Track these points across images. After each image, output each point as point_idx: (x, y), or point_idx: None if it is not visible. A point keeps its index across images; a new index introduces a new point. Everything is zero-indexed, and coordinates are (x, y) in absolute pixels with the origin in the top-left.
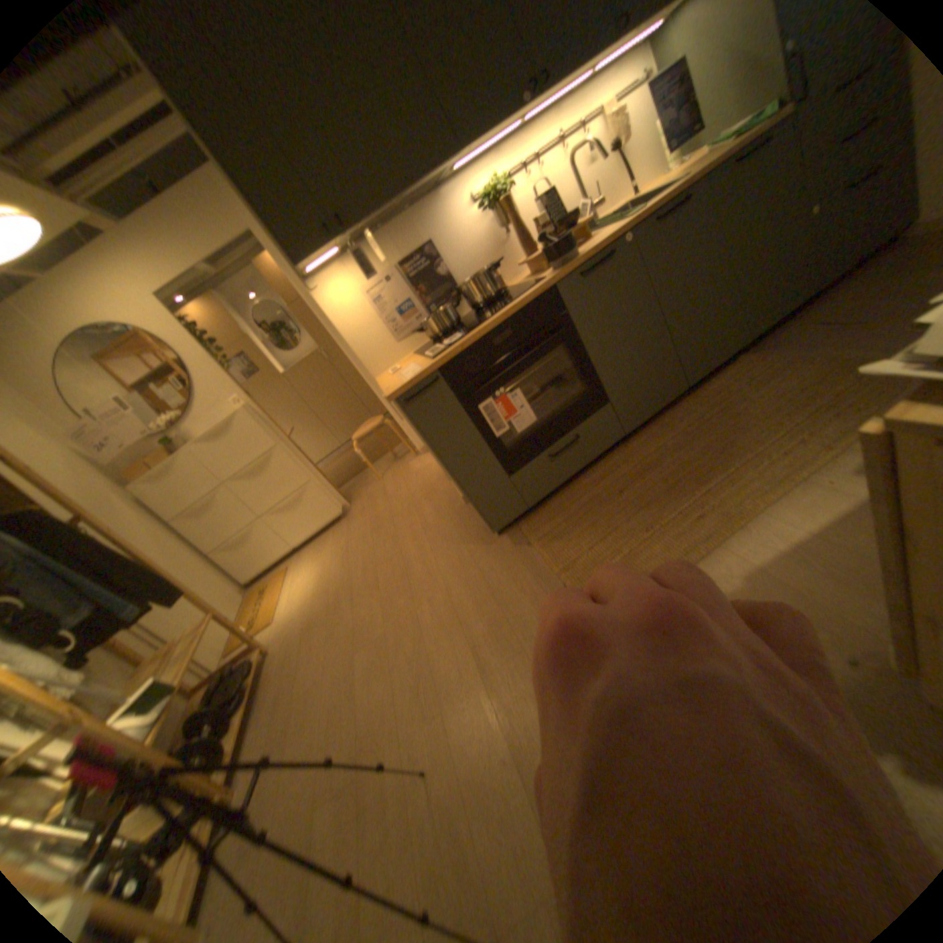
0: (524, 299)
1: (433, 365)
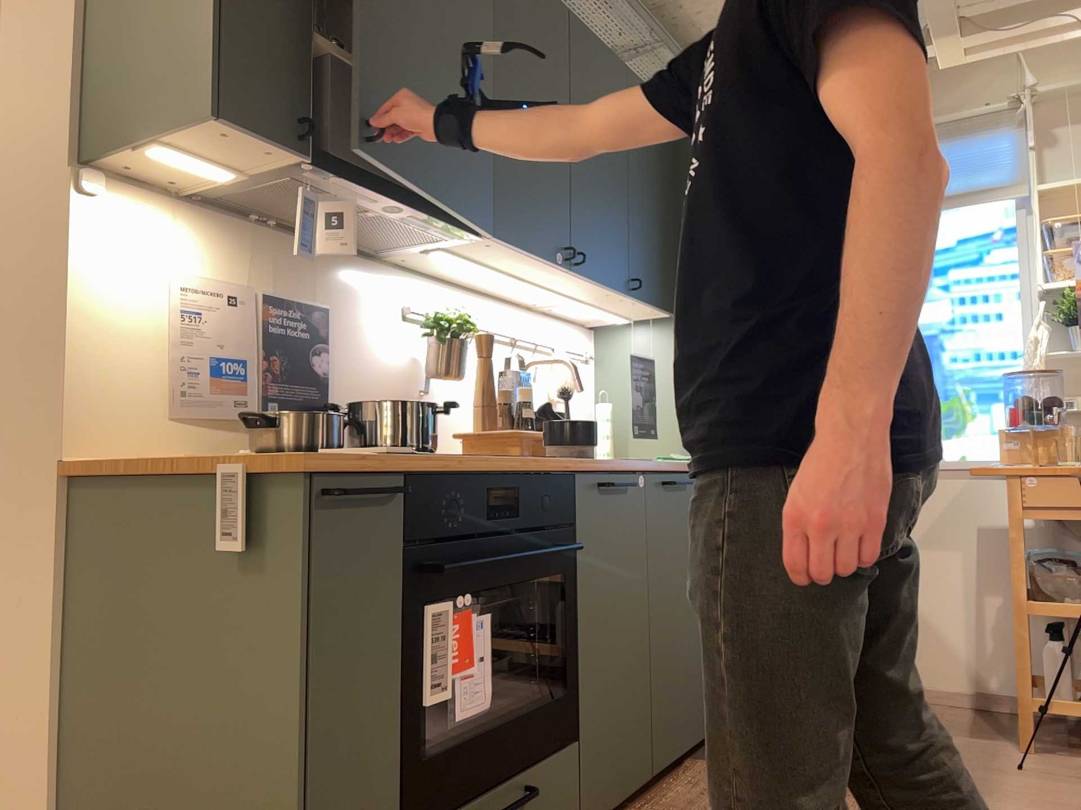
0: (541, 466)
1: (407, 463)
